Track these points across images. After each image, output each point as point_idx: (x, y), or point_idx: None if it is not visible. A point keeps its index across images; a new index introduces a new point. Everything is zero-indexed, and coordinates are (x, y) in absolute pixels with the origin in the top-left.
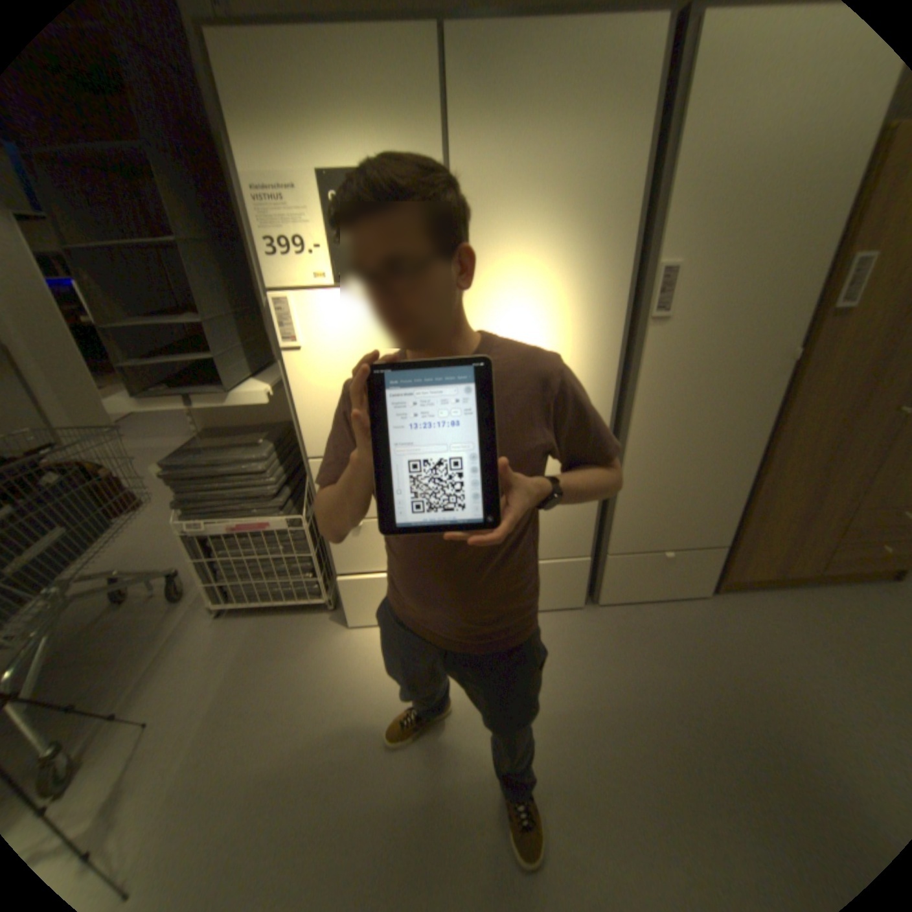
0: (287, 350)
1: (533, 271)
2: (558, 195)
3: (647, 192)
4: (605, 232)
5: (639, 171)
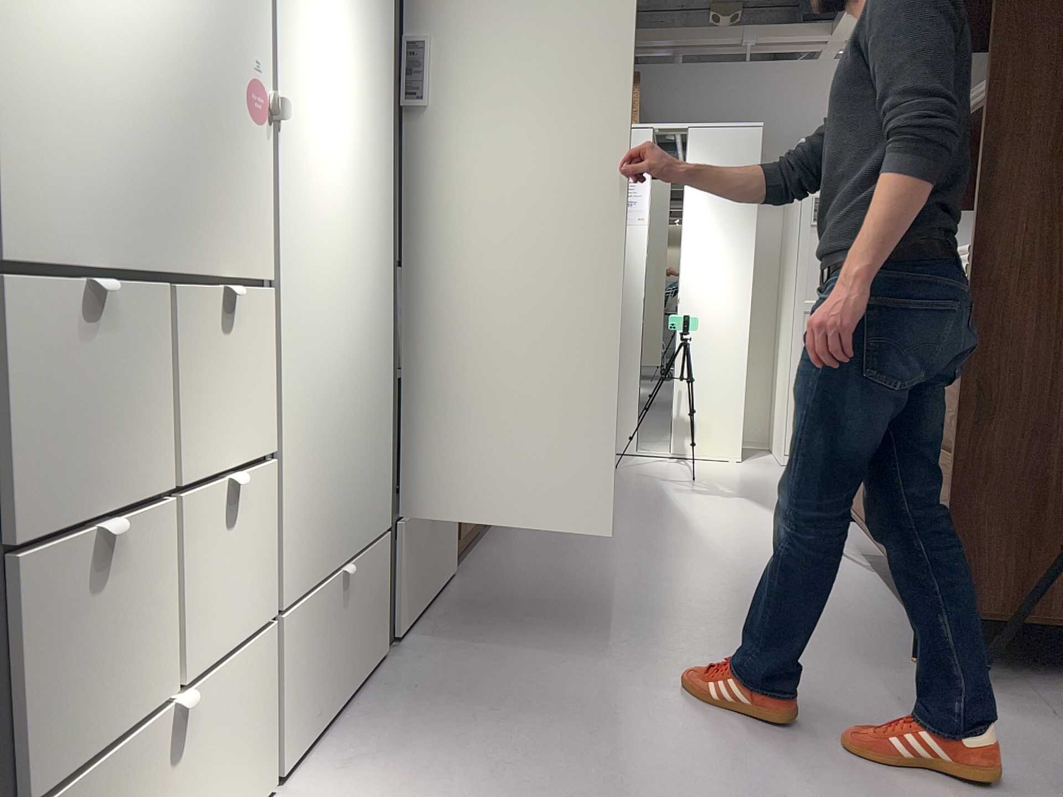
0: None
1: None
2: None
3: None
4: None
5: None
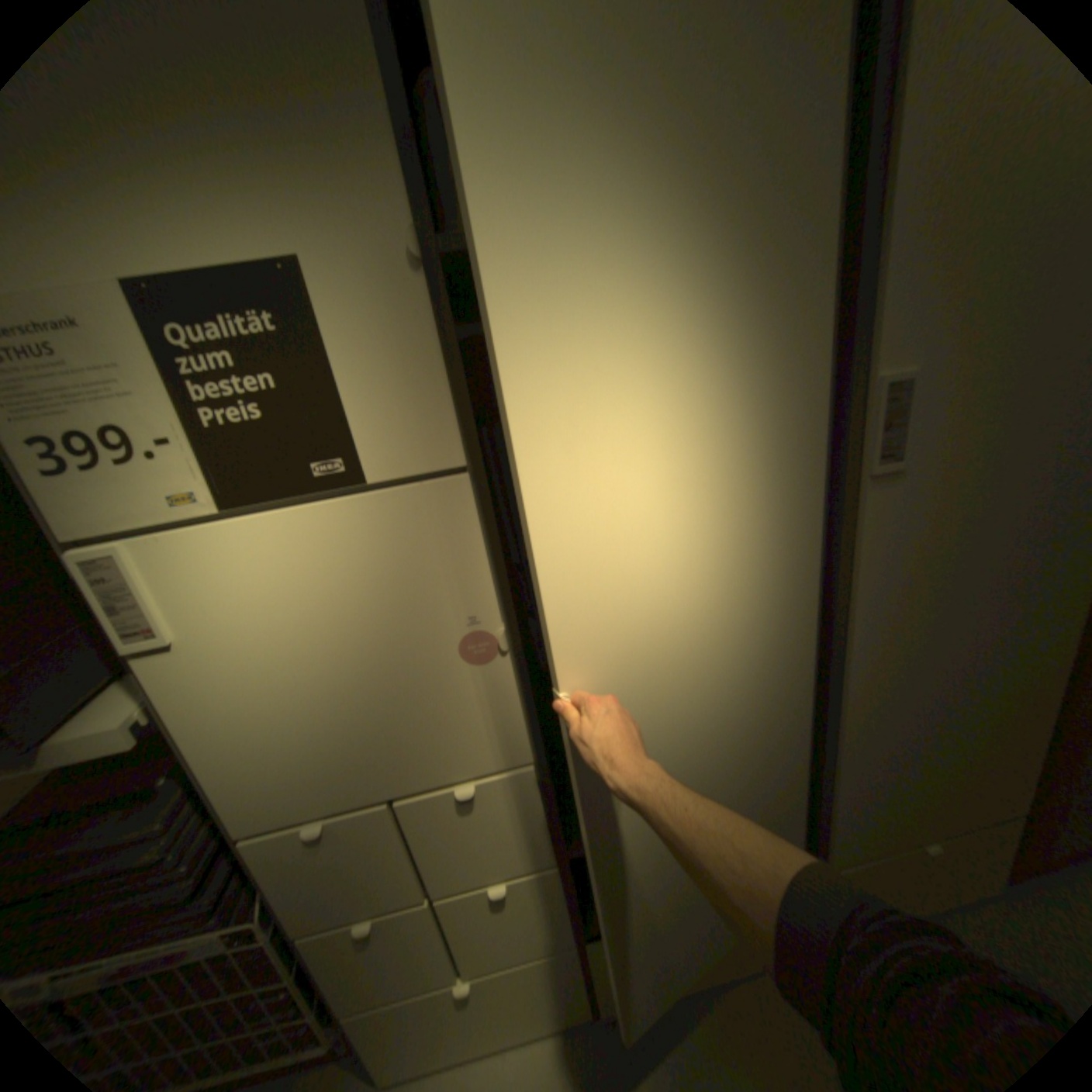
0: (141, 654)
1: (639, 425)
2: (671, 274)
3: (835, 250)
4: (770, 332)
5: (825, 208)
